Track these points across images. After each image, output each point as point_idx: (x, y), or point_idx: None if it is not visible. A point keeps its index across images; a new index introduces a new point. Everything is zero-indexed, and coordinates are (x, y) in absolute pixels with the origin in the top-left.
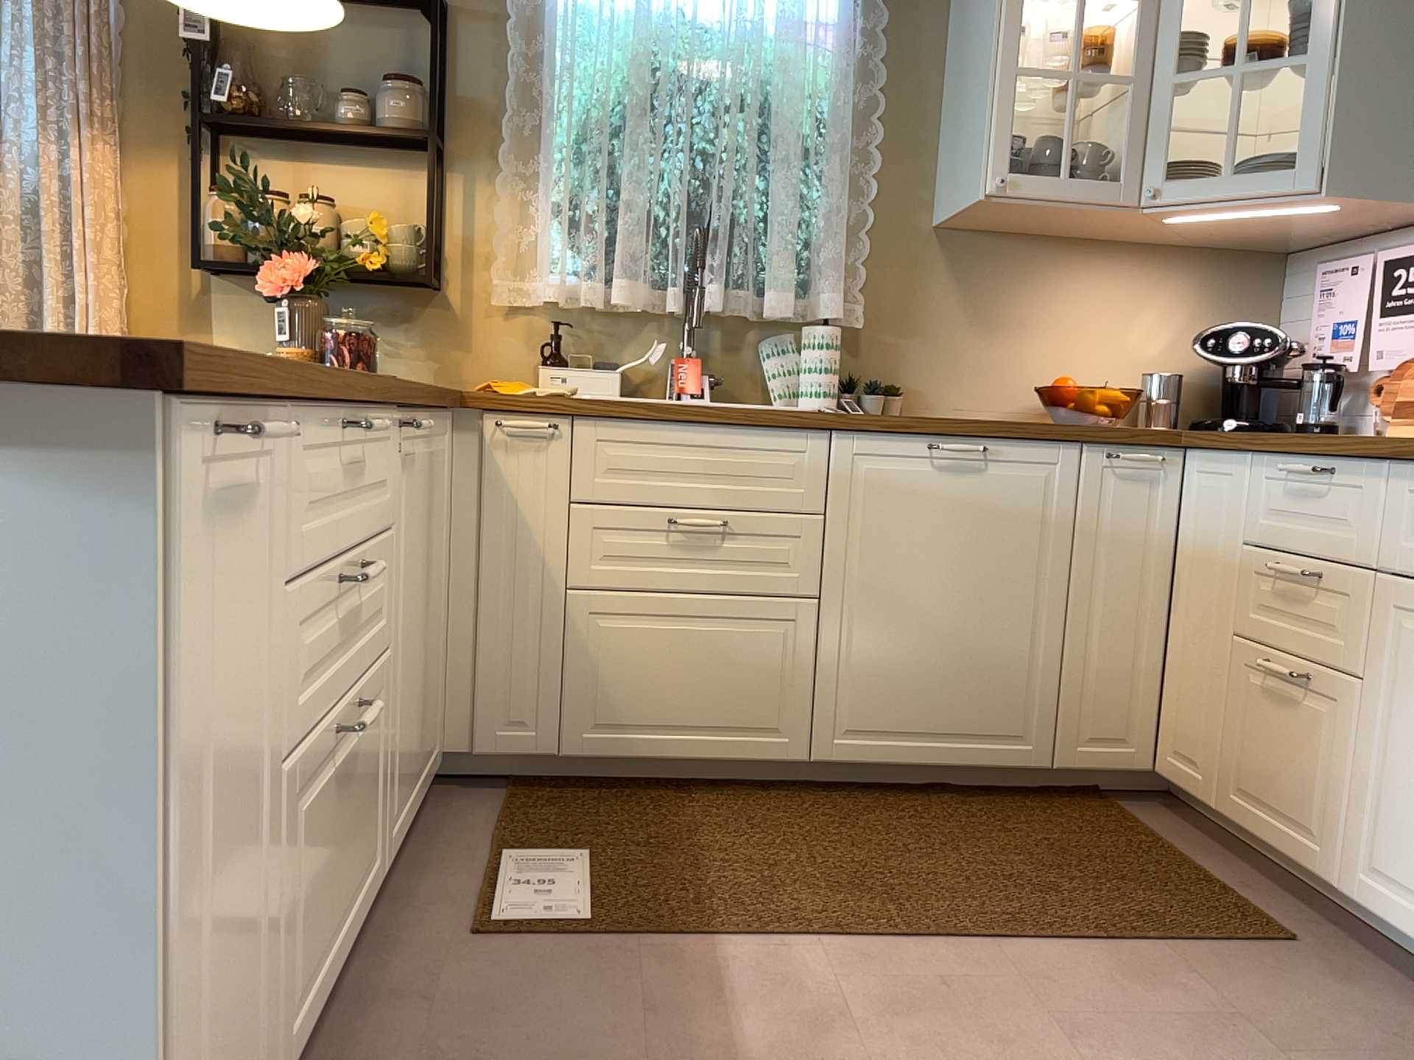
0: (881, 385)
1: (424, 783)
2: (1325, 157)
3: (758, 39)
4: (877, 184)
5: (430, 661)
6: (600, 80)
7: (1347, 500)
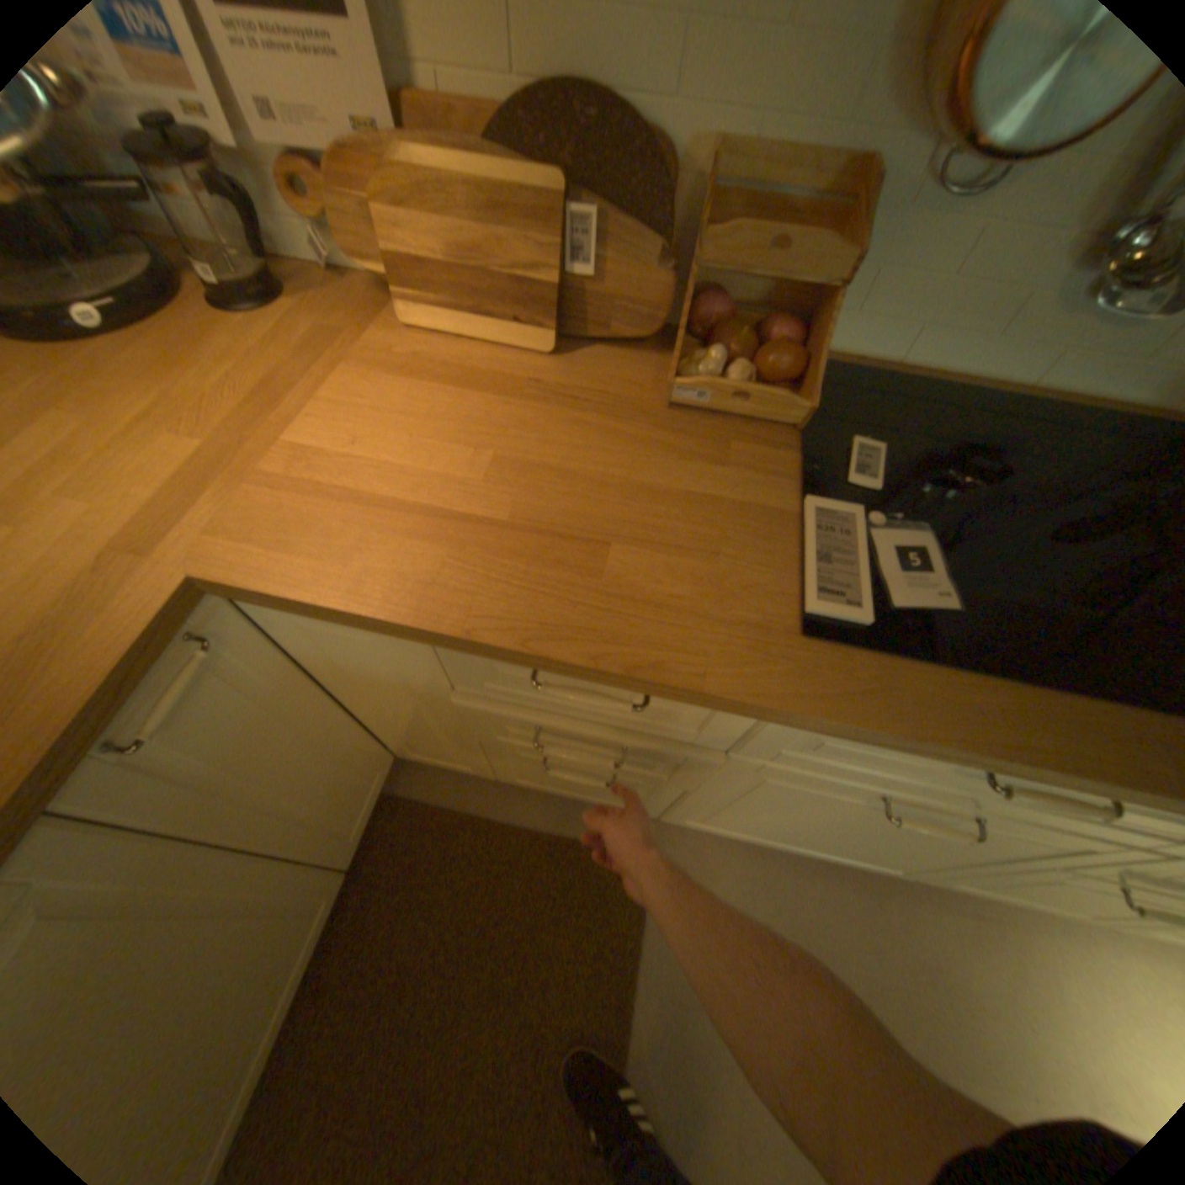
0: None
1: None
2: None
3: None
4: None
5: None
6: None
7: (681, 708)
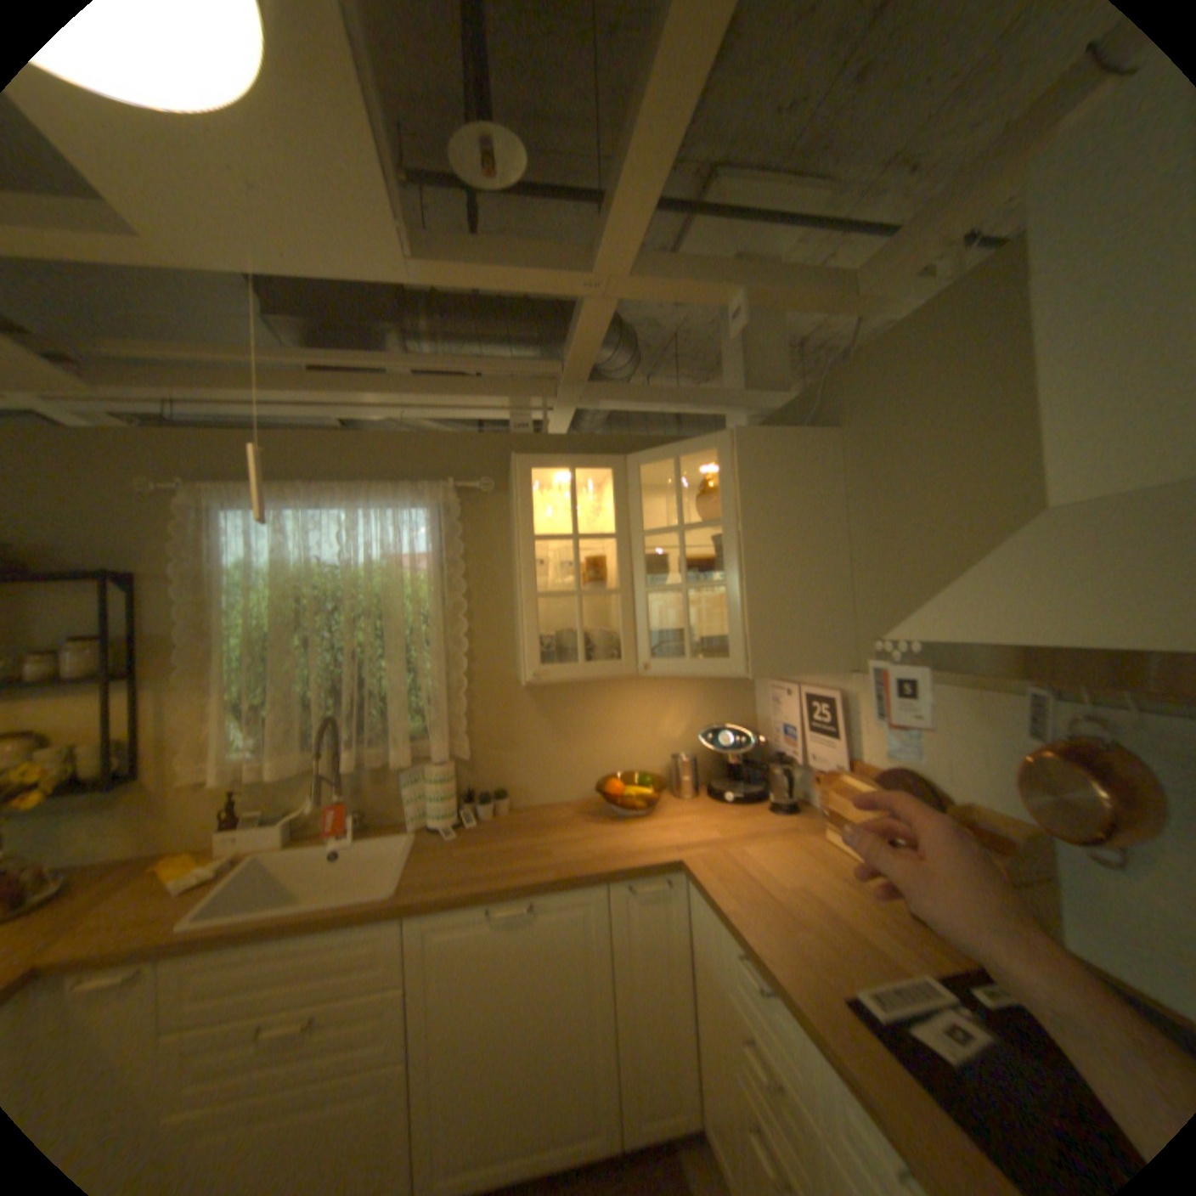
0: (488, 797)
1: None
2: (748, 650)
3: (370, 572)
4: (467, 659)
5: None
6: (248, 615)
7: (790, 1033)
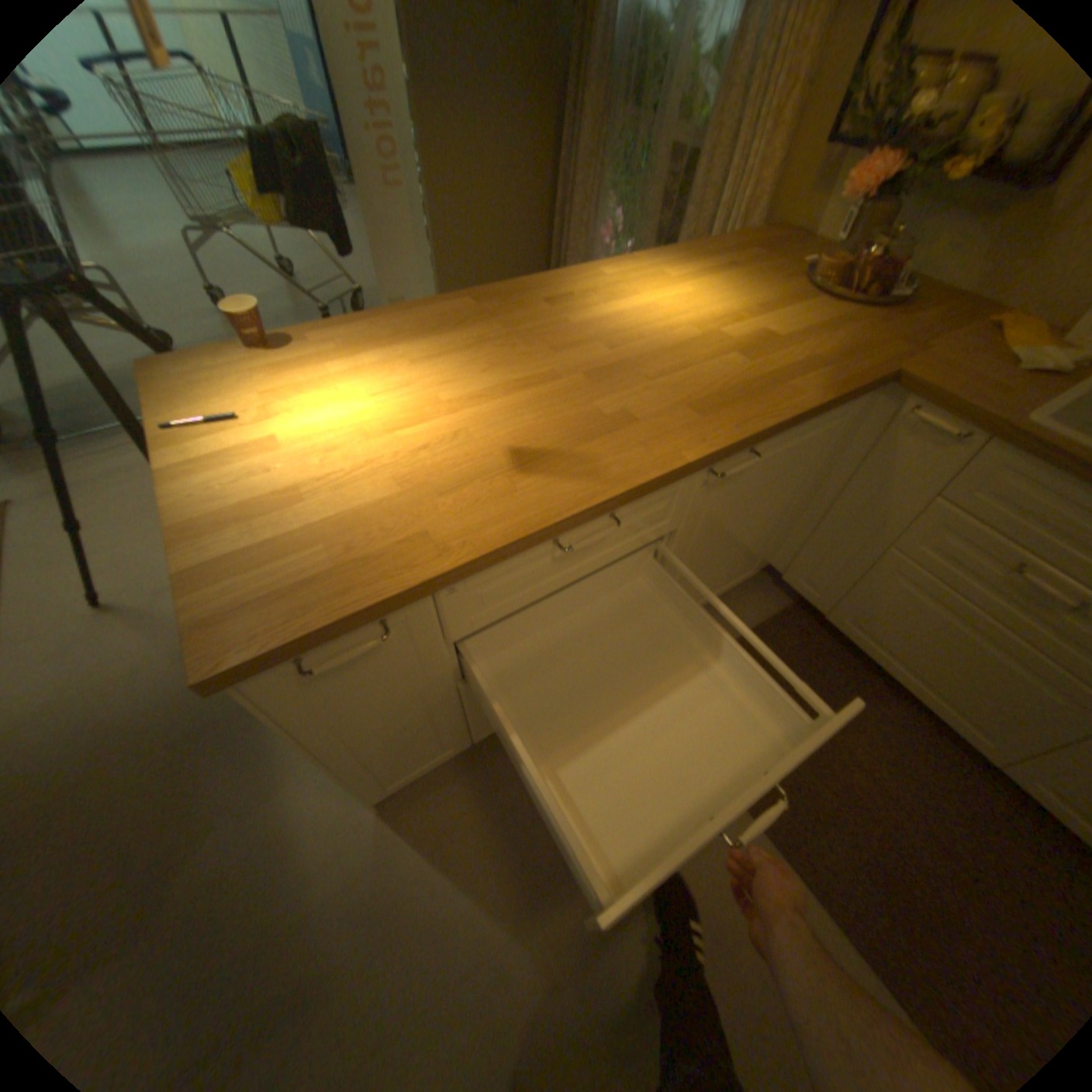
0: None
1: (723, 592)
2: None
3: None
4: None
5: (754, 545)
6: None
7: None
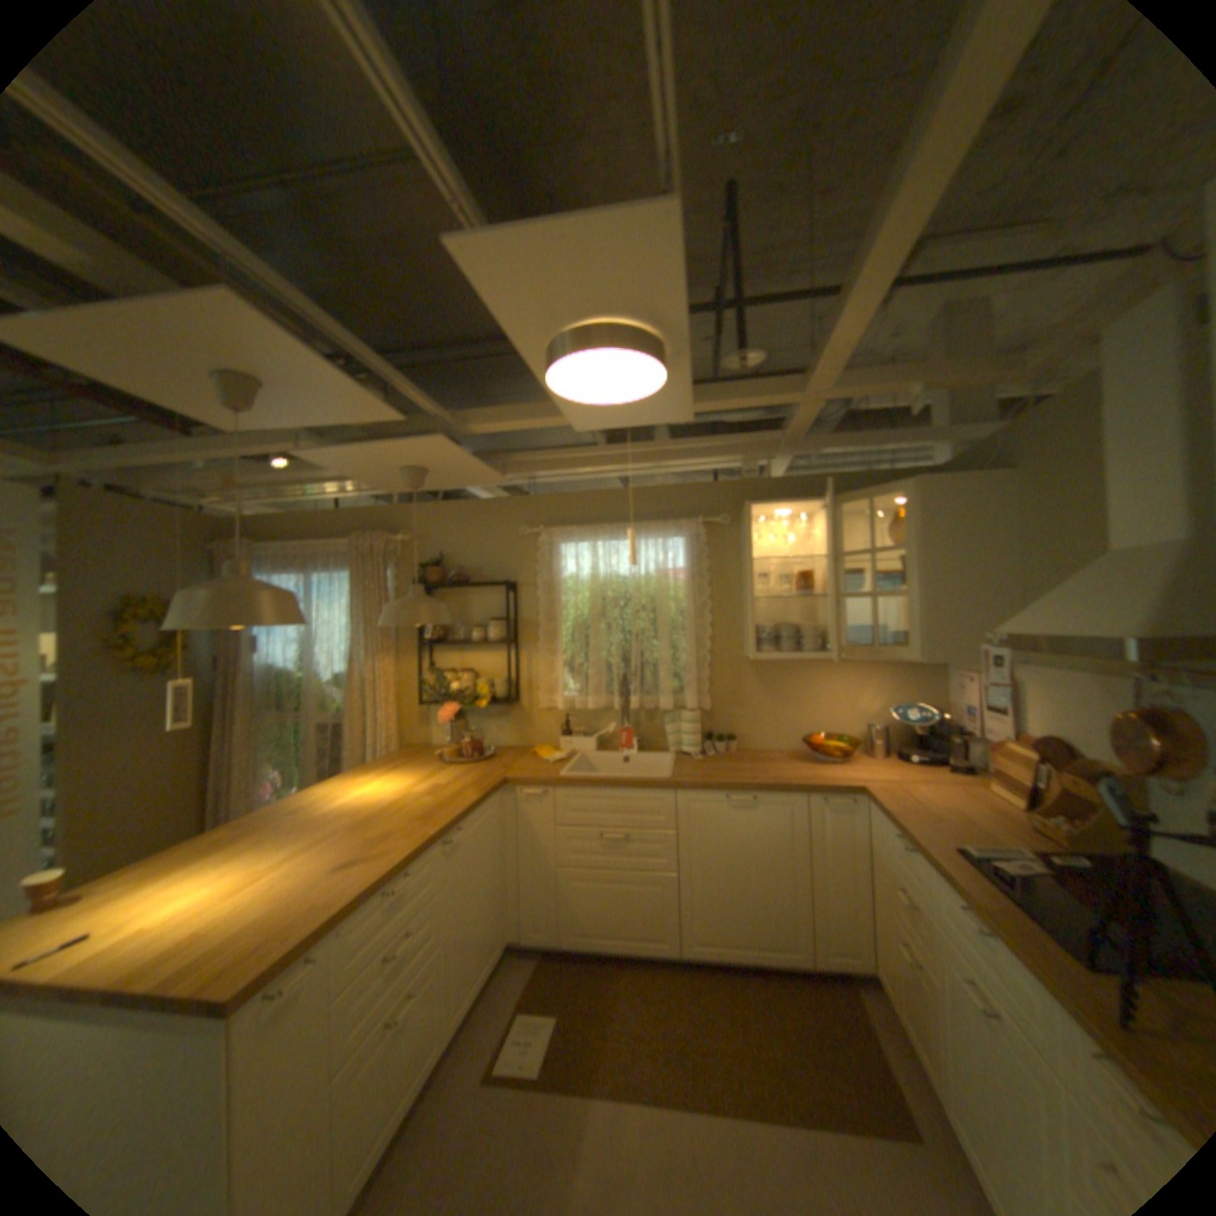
0: (723, 738)
1: (487, 973)
2: (925, 642)
3: (648, 582)
4: (710, 642)
5: (488, 914)
6: (578, 609)
7: (923, 873)
